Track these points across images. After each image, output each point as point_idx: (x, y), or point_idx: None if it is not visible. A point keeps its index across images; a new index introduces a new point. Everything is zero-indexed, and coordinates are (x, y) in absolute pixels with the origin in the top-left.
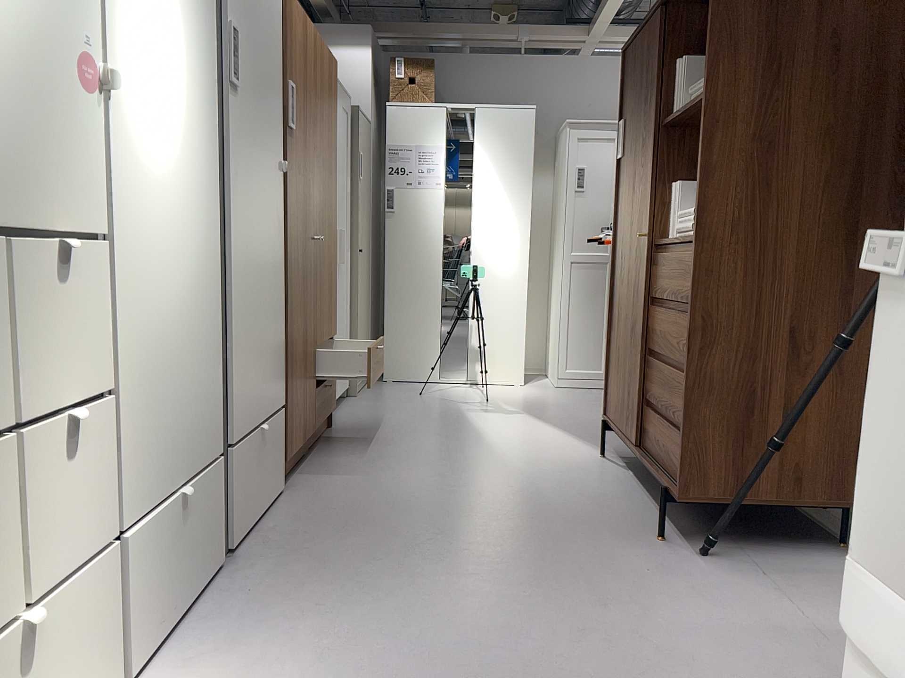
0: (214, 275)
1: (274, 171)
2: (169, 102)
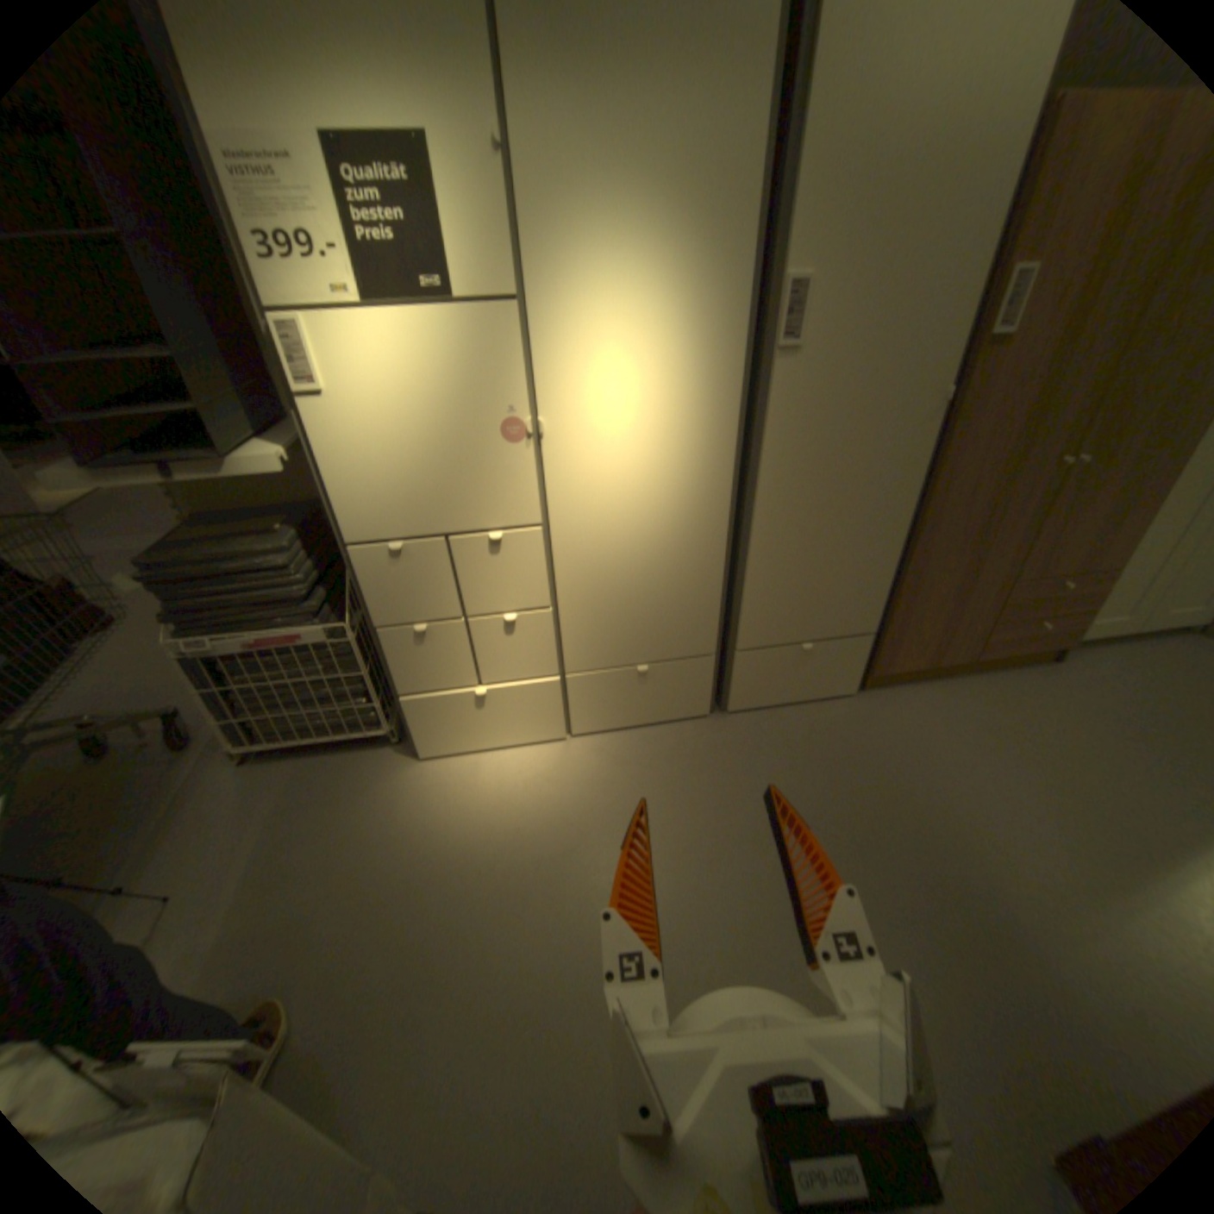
0: (728, 530)
1: (916, 407)
2: (644, 411)
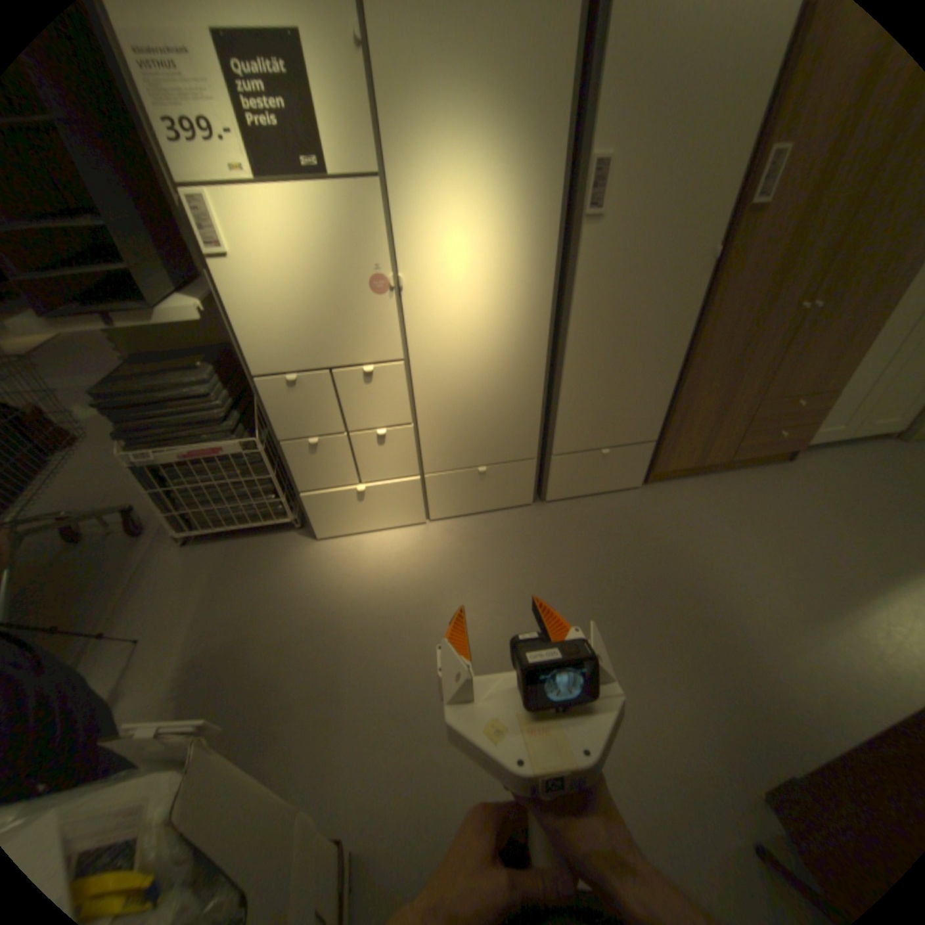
0: (546, 363)
1: (691, 264)
2: (481, 268)
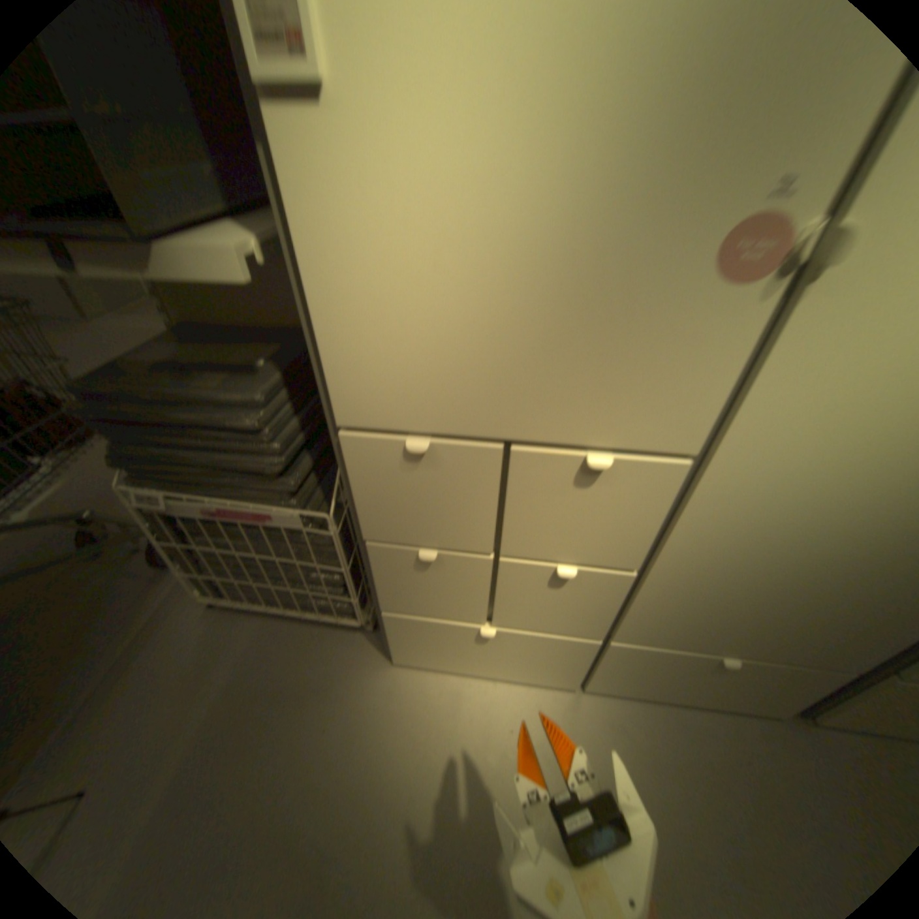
0: None
1: None
2: None
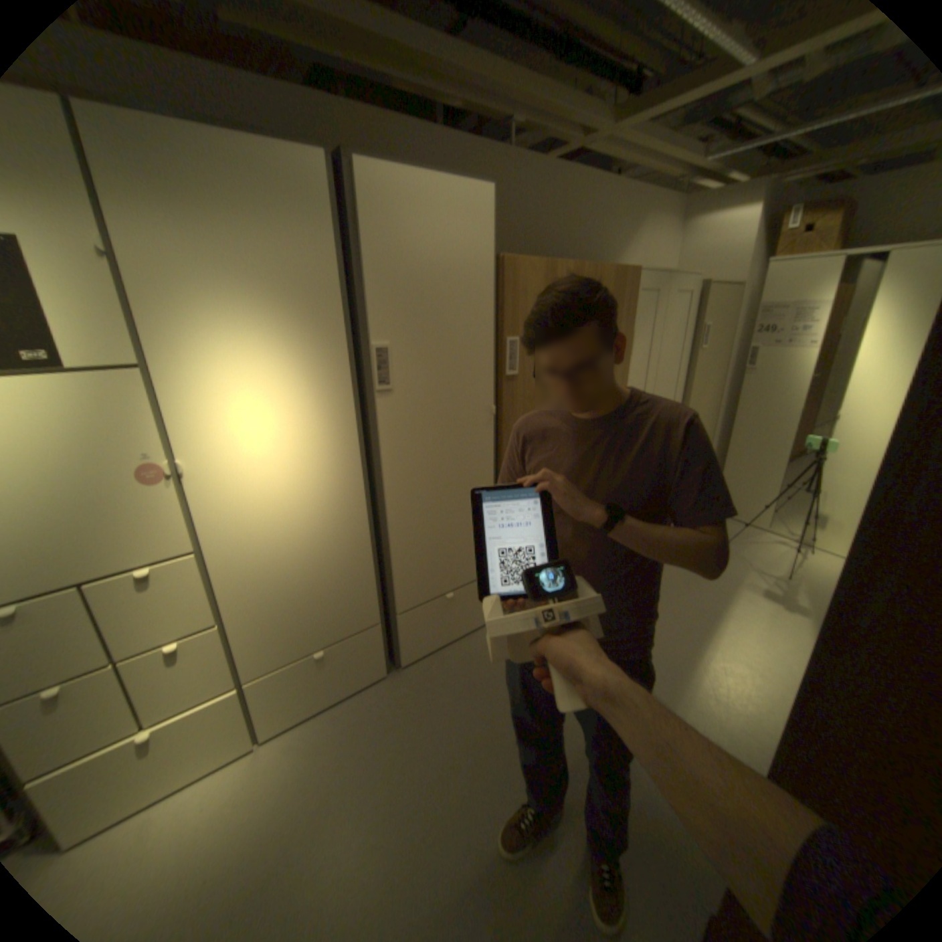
0: (369, 522)
1: (475, 421)
2: (279, 444)
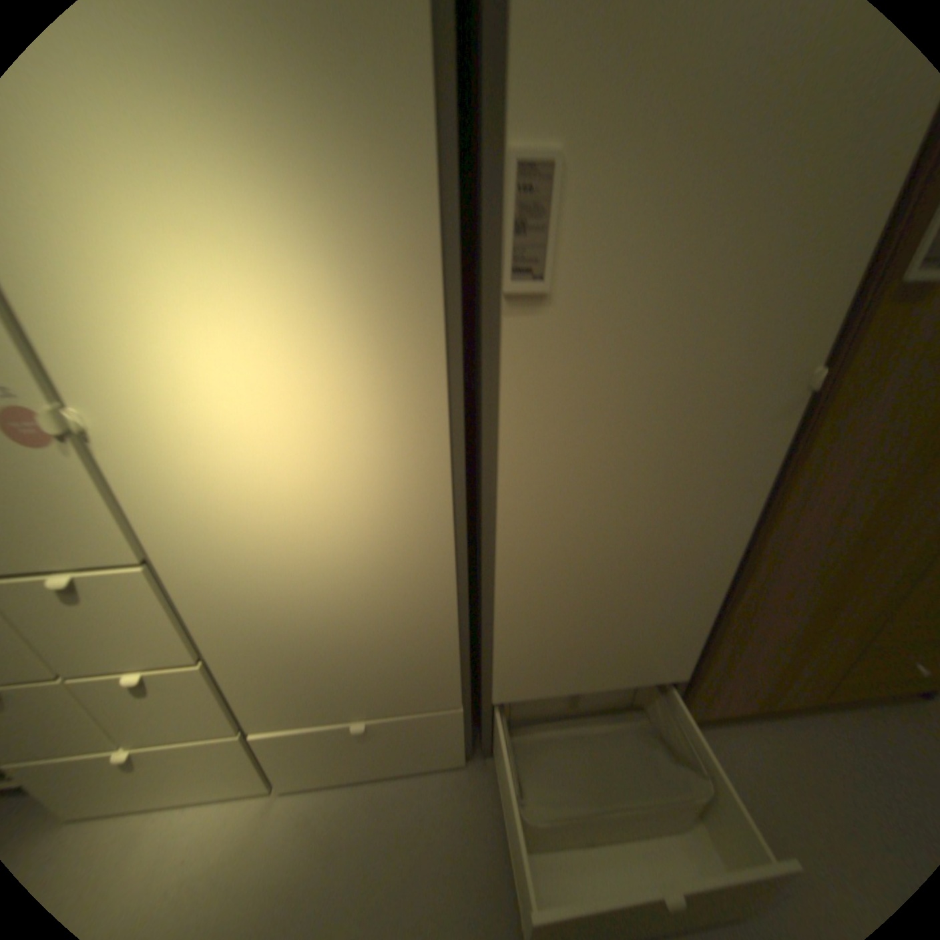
0: (457, 564)
1: (757, 397)
2: (265, 394)
